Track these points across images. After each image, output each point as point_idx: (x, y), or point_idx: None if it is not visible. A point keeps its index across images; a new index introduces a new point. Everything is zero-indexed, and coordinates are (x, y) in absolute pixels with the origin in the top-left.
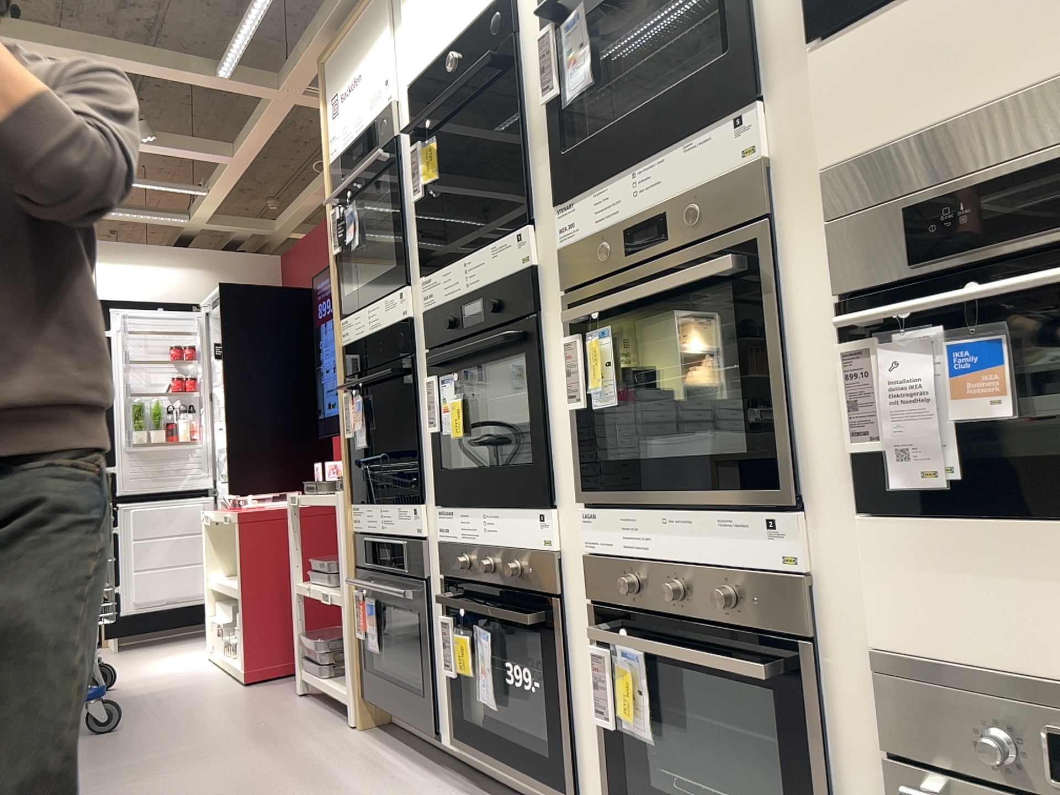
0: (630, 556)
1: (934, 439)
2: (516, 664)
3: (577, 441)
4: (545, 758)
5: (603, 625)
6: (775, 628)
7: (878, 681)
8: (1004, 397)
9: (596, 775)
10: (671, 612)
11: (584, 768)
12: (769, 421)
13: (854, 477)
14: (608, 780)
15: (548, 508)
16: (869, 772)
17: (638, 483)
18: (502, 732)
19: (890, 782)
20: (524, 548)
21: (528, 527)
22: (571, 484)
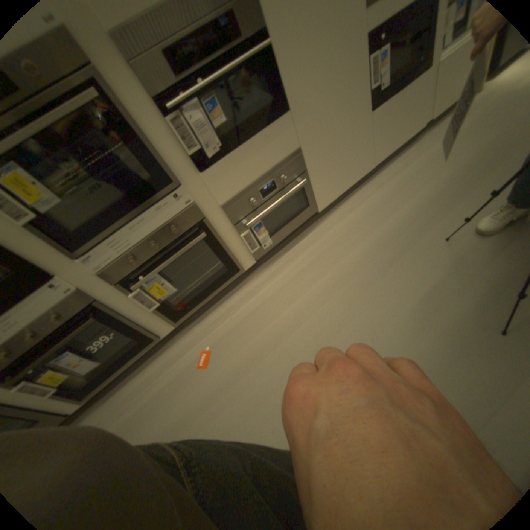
0: (123, 252)
1: (211, 135)
2: (84, 347)
3: (41, 235)
4: (129, 349)
5: (128, 284)
6: (194, 223)
7: (226, 210)
8: (222, 113)
9: (159, 323)
10: (155, 252)
11: (152, 328)
12: (154, 160)
13: (191, 162)
14: (164, 319)
15: (52, 277)
16: (230, 233)
17: (105, 224)
18: (95, 373)
19: (238, 229)
20: (51, 305)
21: (45, 296)
22: (55, 257)
